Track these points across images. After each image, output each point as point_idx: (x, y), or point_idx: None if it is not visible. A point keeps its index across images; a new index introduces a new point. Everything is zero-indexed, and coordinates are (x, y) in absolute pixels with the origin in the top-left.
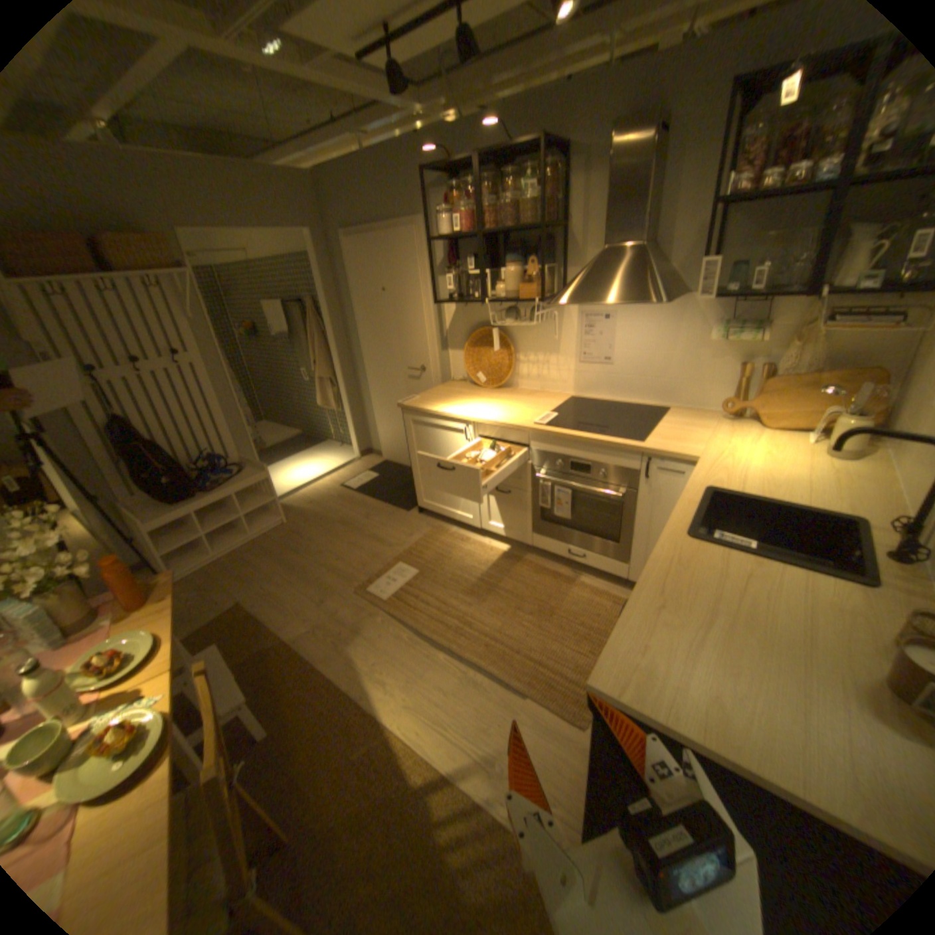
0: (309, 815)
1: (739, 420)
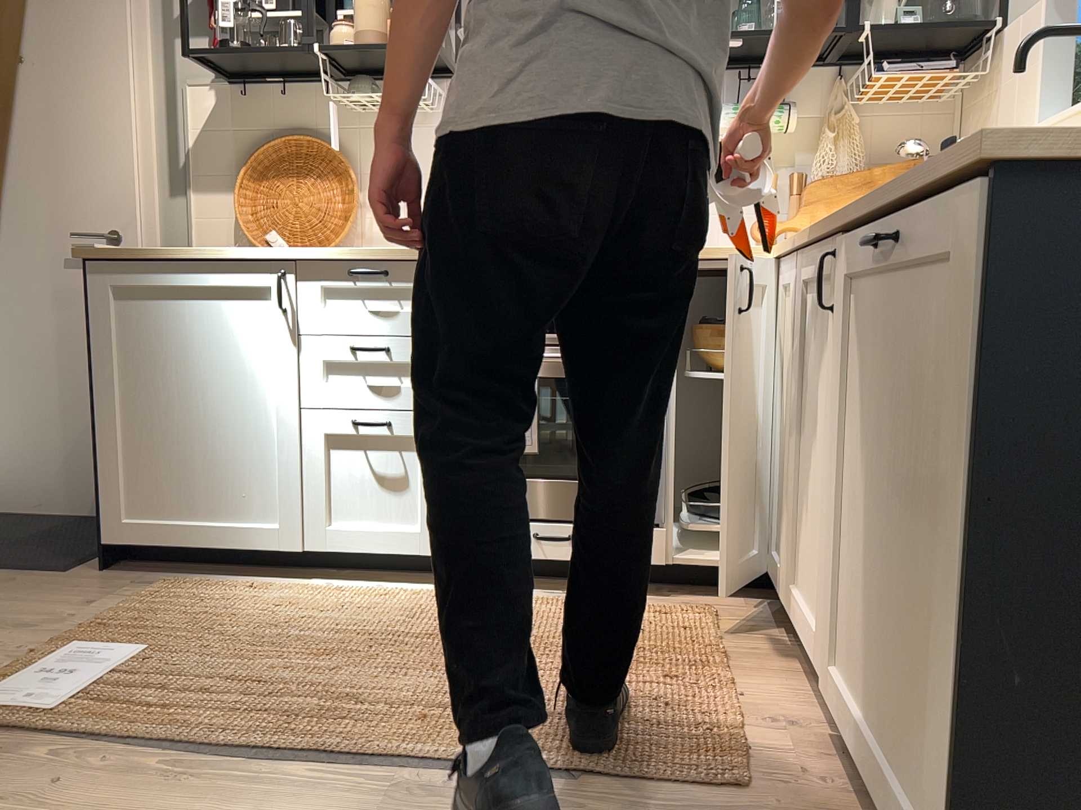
0: None
1: None
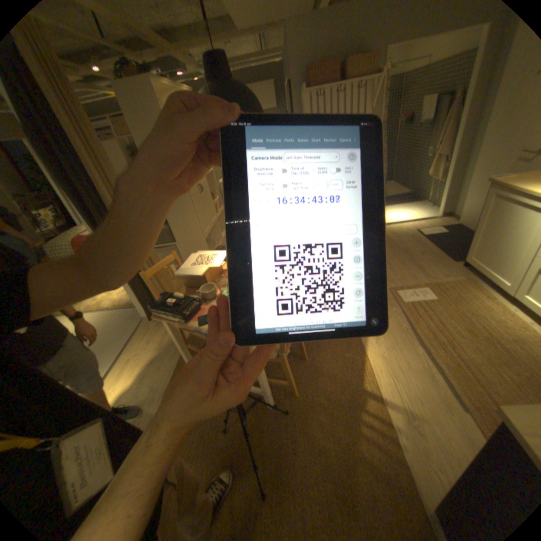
0: (317, 360)
1: None
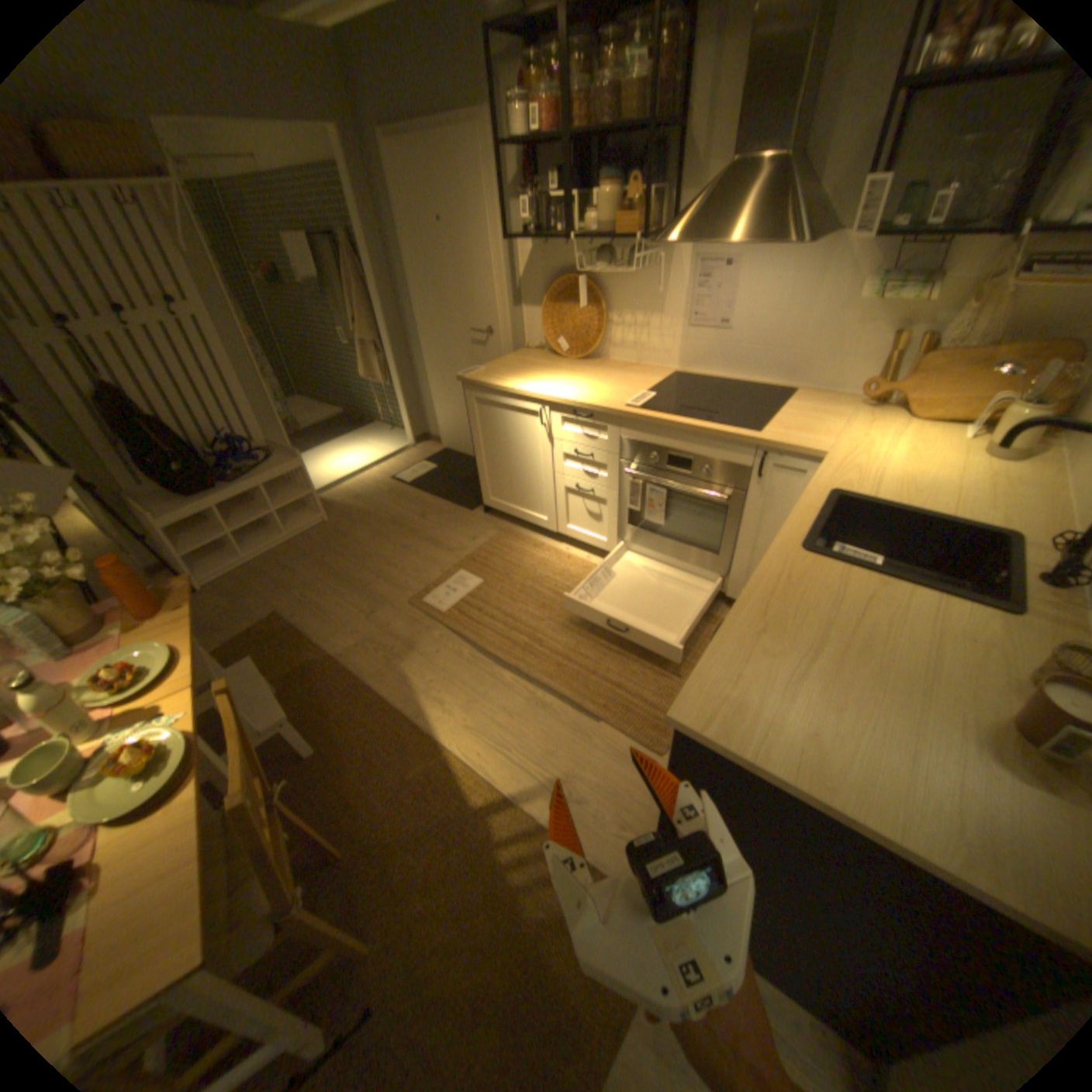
0: (362, 833)
1: (882, 406)
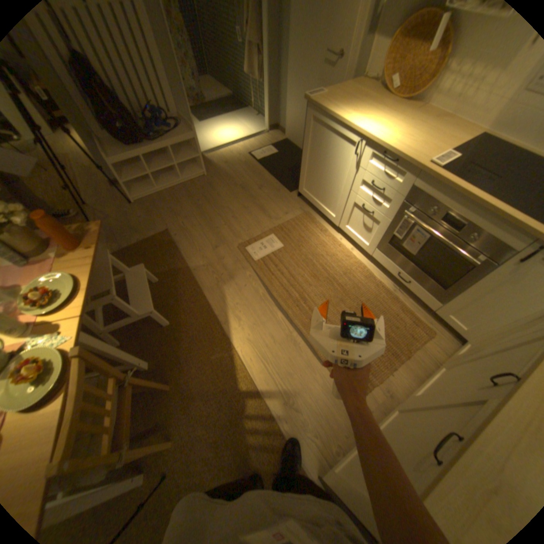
0: (181, 381)
1: None
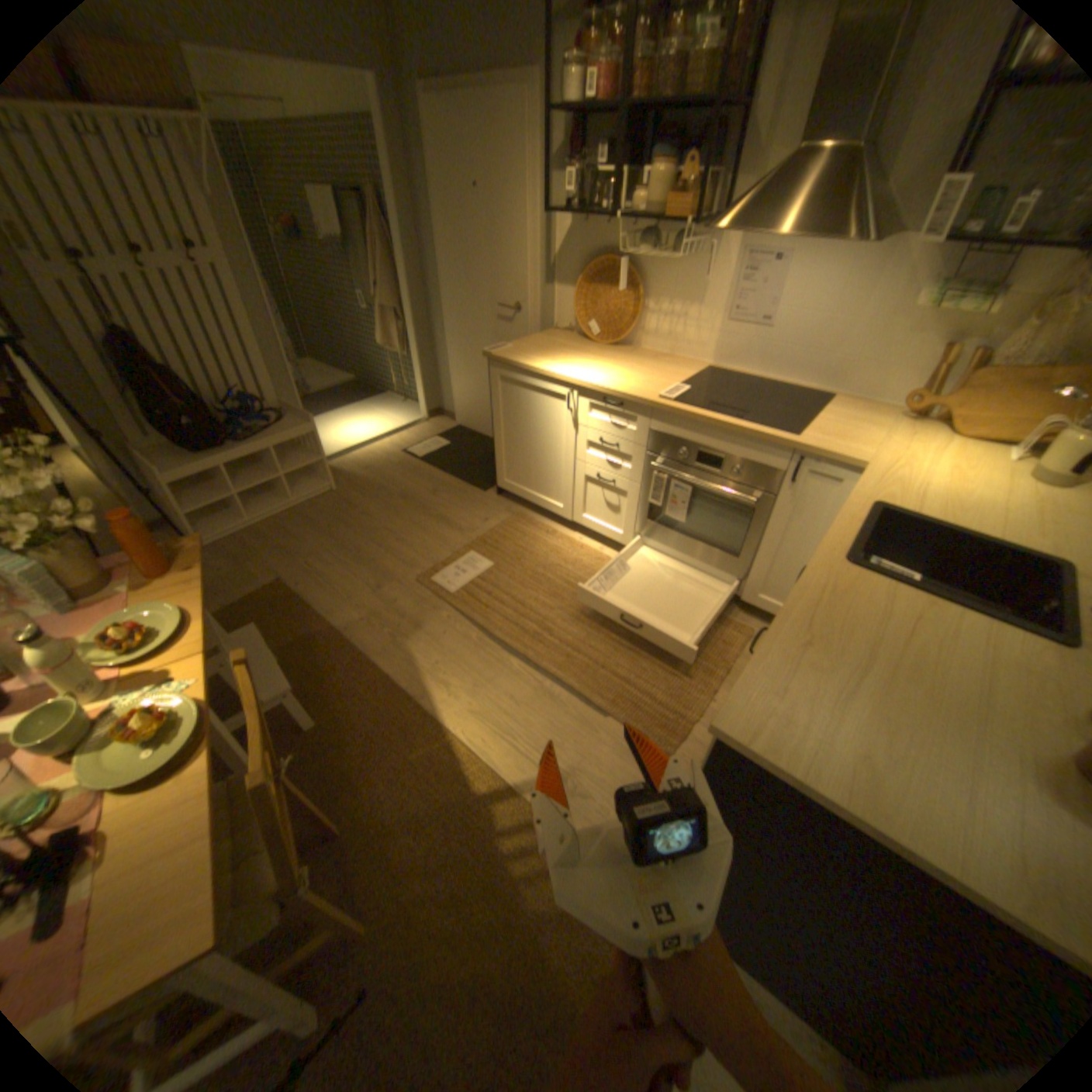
0: (362, 811)
1: (924, 420)
